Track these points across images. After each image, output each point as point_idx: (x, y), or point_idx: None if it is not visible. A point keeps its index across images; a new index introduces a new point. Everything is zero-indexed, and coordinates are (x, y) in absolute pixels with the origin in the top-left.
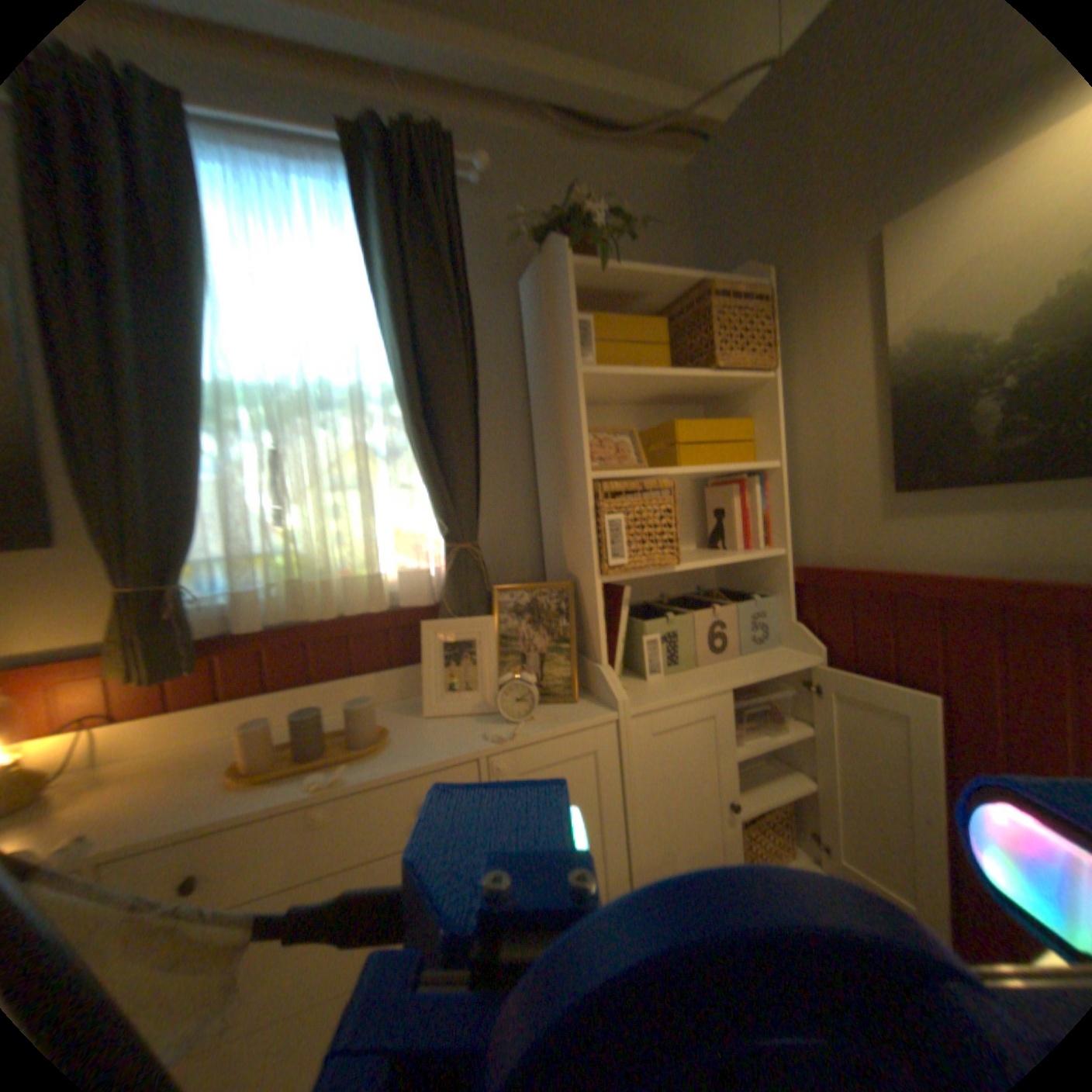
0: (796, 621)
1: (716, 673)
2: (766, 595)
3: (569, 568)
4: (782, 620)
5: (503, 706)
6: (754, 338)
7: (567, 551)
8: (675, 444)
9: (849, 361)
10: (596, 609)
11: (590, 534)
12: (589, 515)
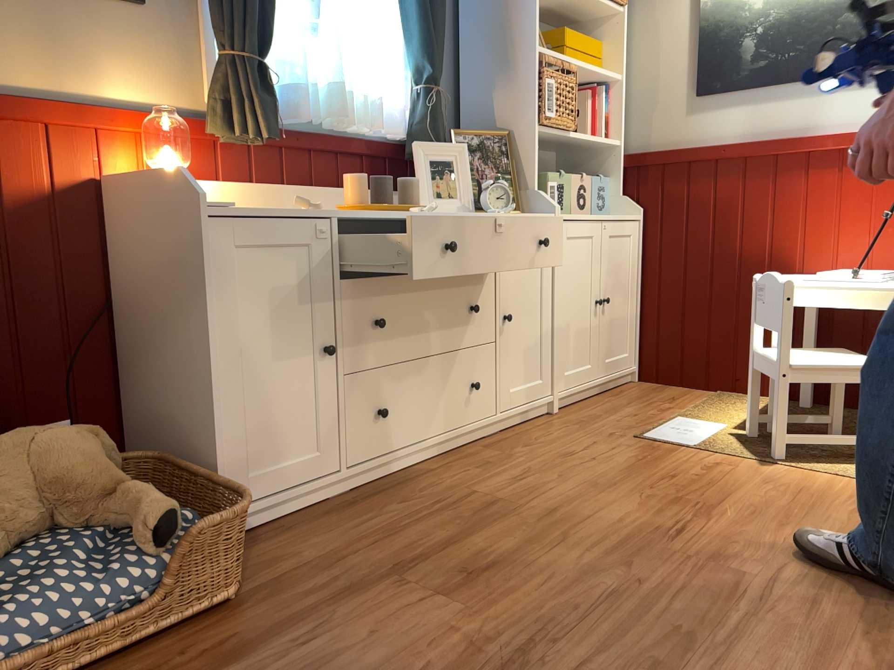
0: (621, 195)
1: (586, 216)
2: (601, 180)
3: (498, 126)
4: (612, 196)
5: (489, 201)
6: None
7: (498, 113)
8: (562, 48)
9: (673, 10)
10: (532, 149)
11: (533, 93)
12: (533, 79)
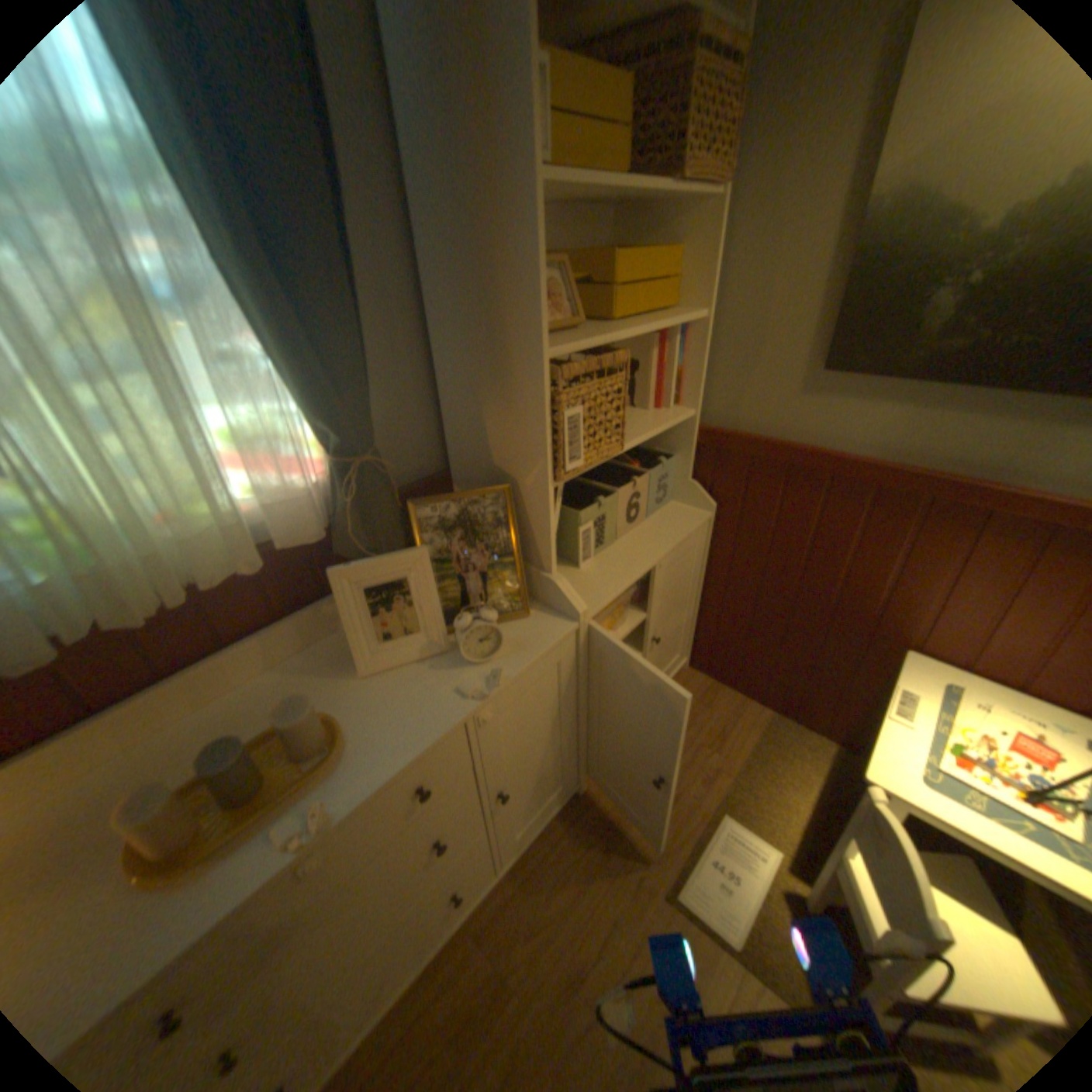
0: (691, 479)
1: (636, 548)
2: (665, 454)
3: (497, 463)
4: (678, 478)
5: (466, 651)
6: (710, 127)
7: (495, 443)
8: (612, 287)
9: (817, 197)
10: (547, 519)
11: (544, 435)
12: (543, 411)
